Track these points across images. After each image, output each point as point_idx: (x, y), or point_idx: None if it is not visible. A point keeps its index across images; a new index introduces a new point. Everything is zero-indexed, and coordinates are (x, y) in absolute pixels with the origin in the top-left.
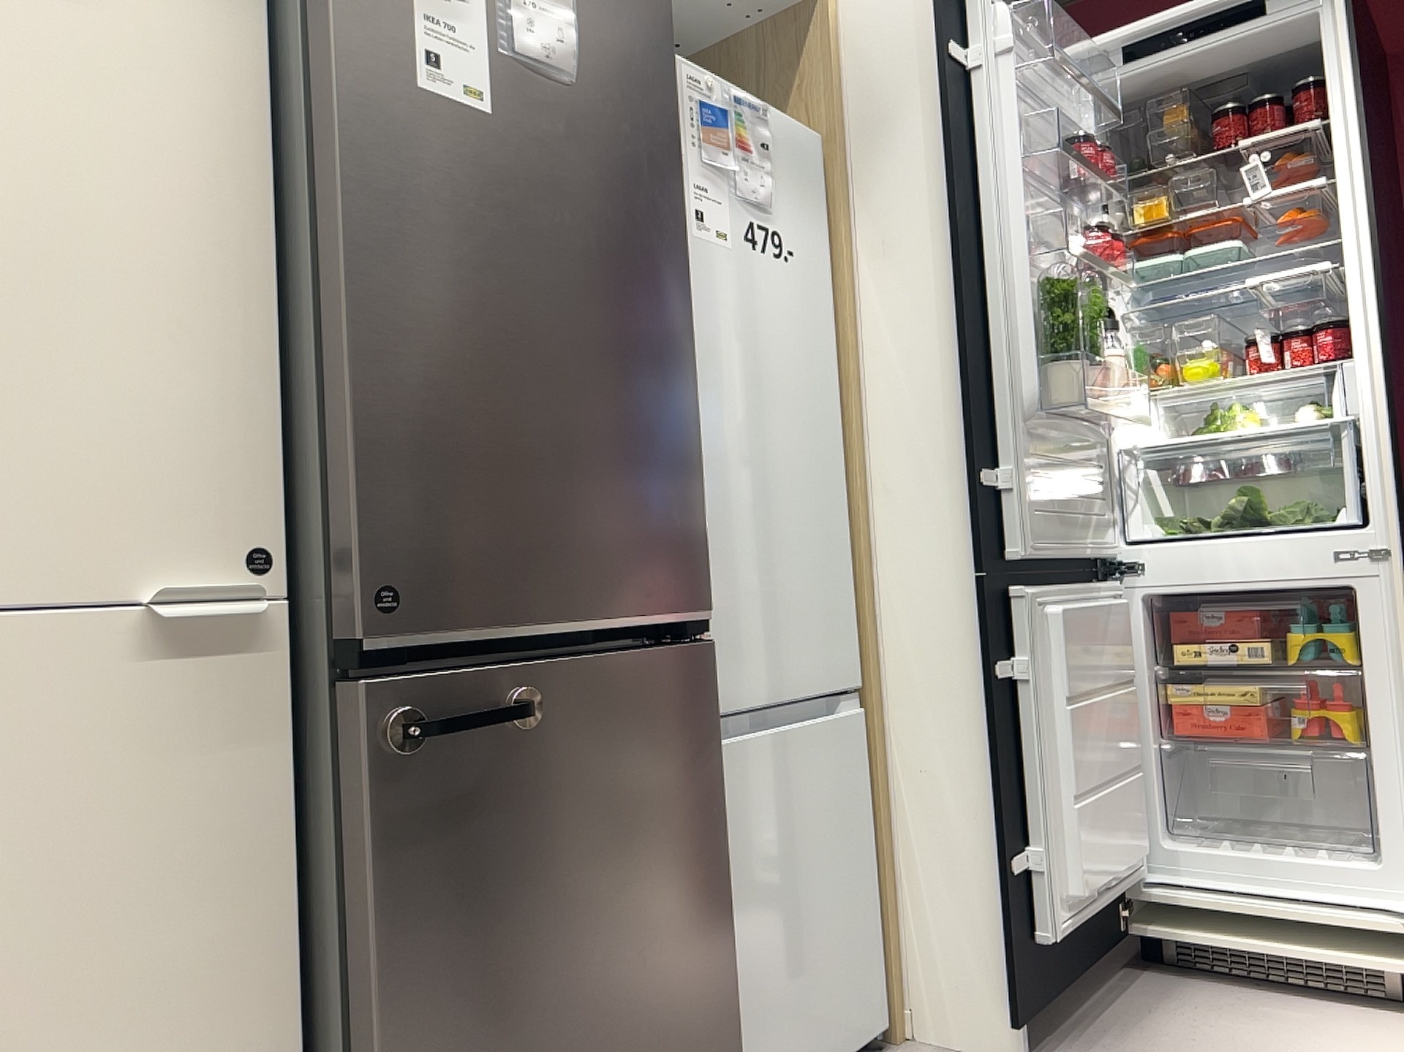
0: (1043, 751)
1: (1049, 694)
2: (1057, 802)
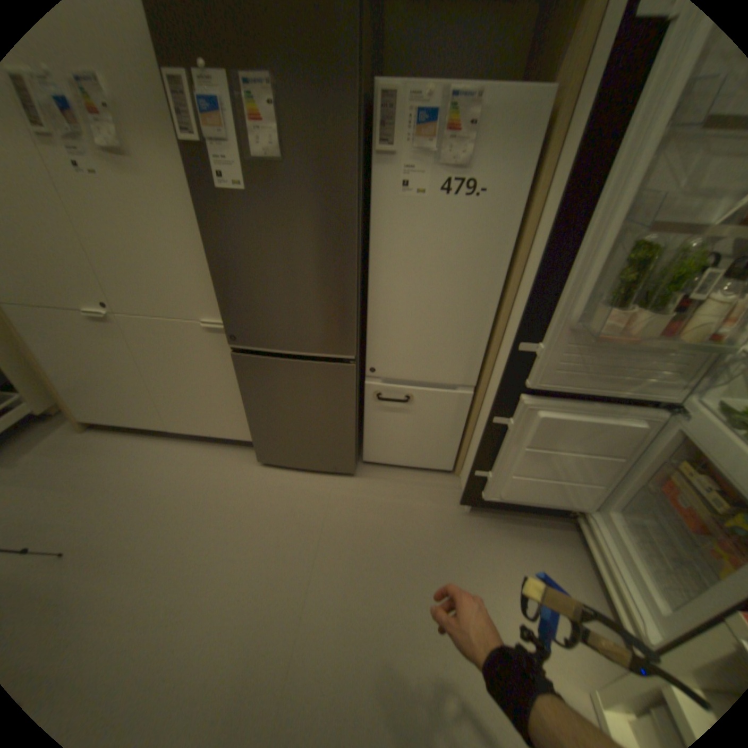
0: (504, 453)
1: (521, 439)
2: (507, 470)
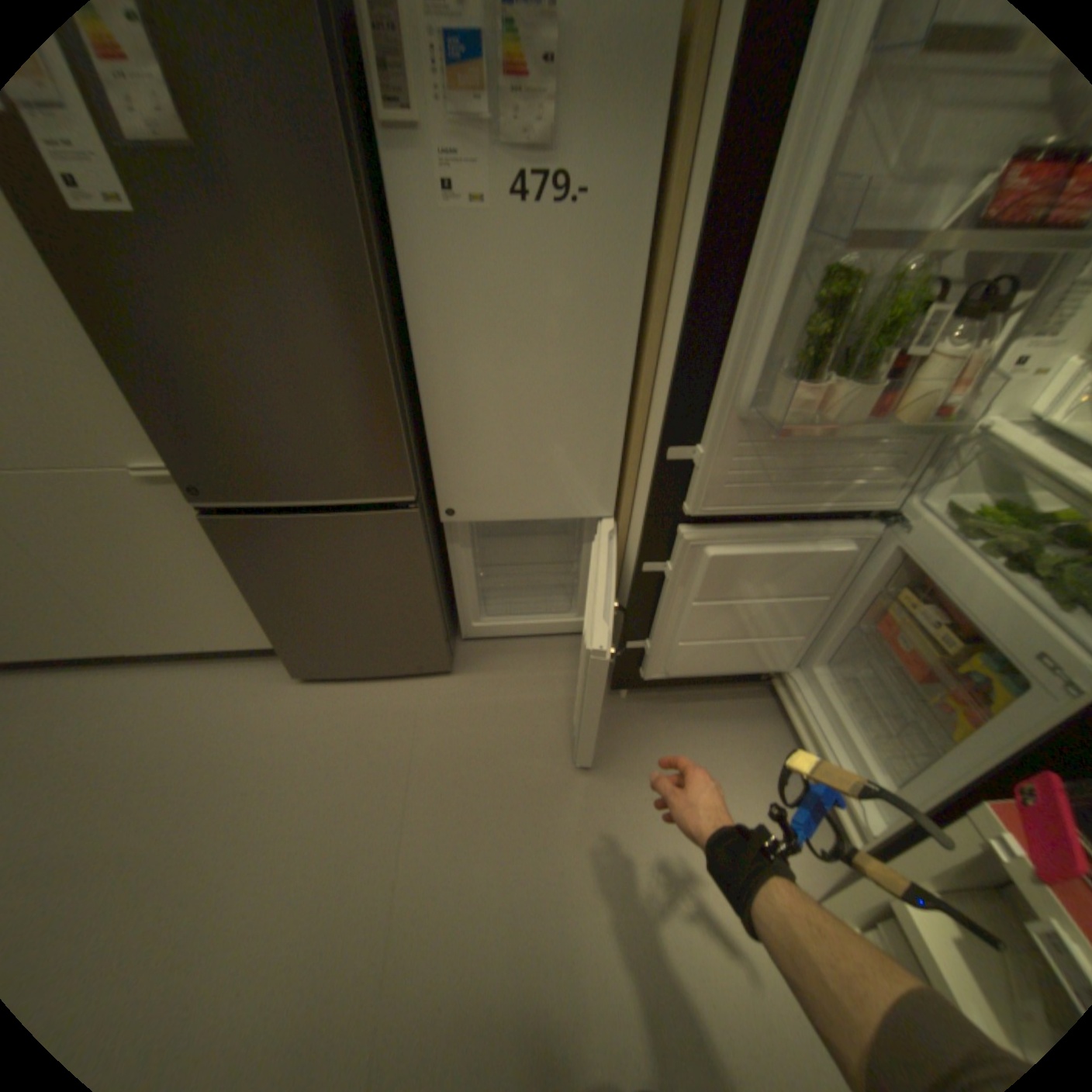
0: (663, 612)
1: (685, 589)
2: (670, 634)
